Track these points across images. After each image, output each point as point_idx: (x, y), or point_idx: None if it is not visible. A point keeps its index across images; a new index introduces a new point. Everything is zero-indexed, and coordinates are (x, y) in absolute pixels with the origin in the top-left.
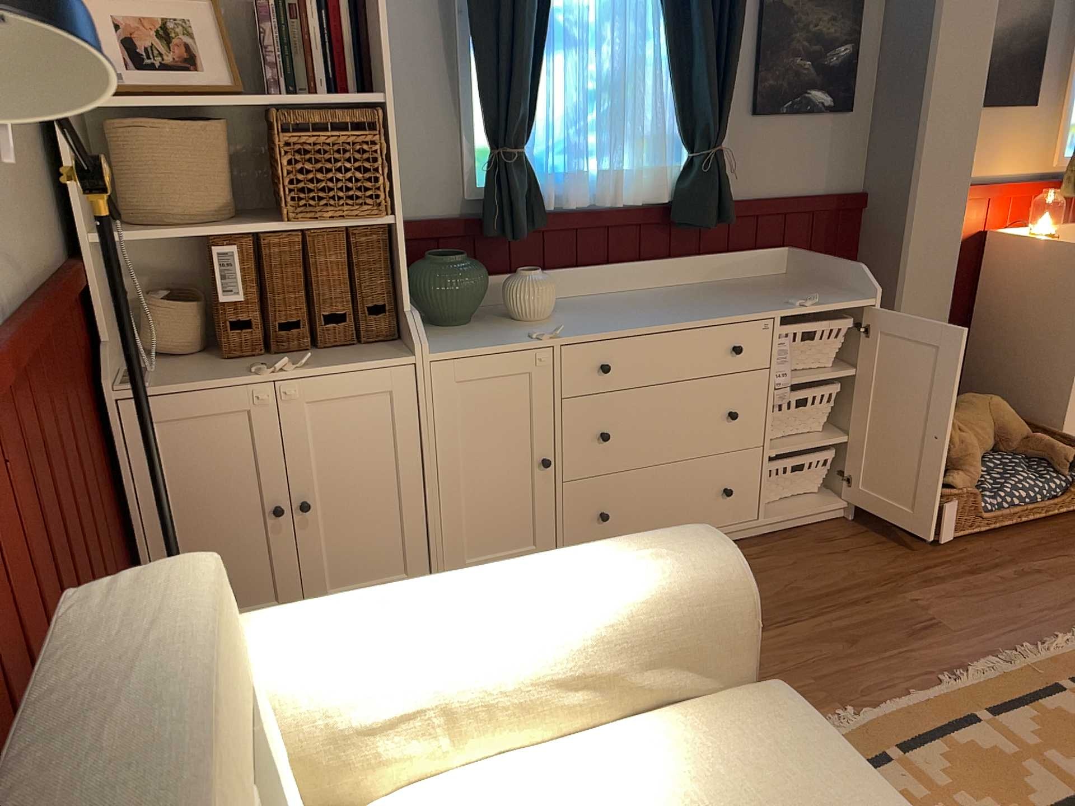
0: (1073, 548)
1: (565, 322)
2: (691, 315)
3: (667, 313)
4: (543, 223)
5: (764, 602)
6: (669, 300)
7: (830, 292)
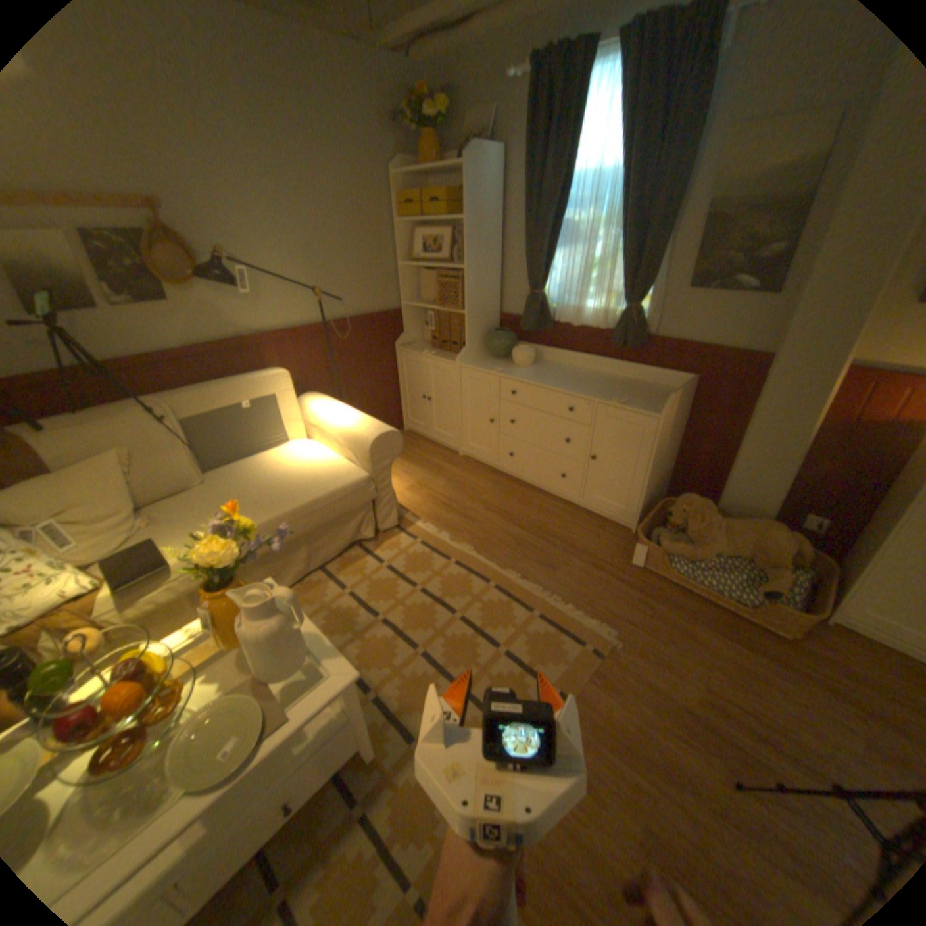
0: (711, 628)
1: (523, 370)
2: (564, 385)
3: (560, 381)
4: (552, 326)
5: (529, 518)
6: (587, 378)
7: (663, 404)
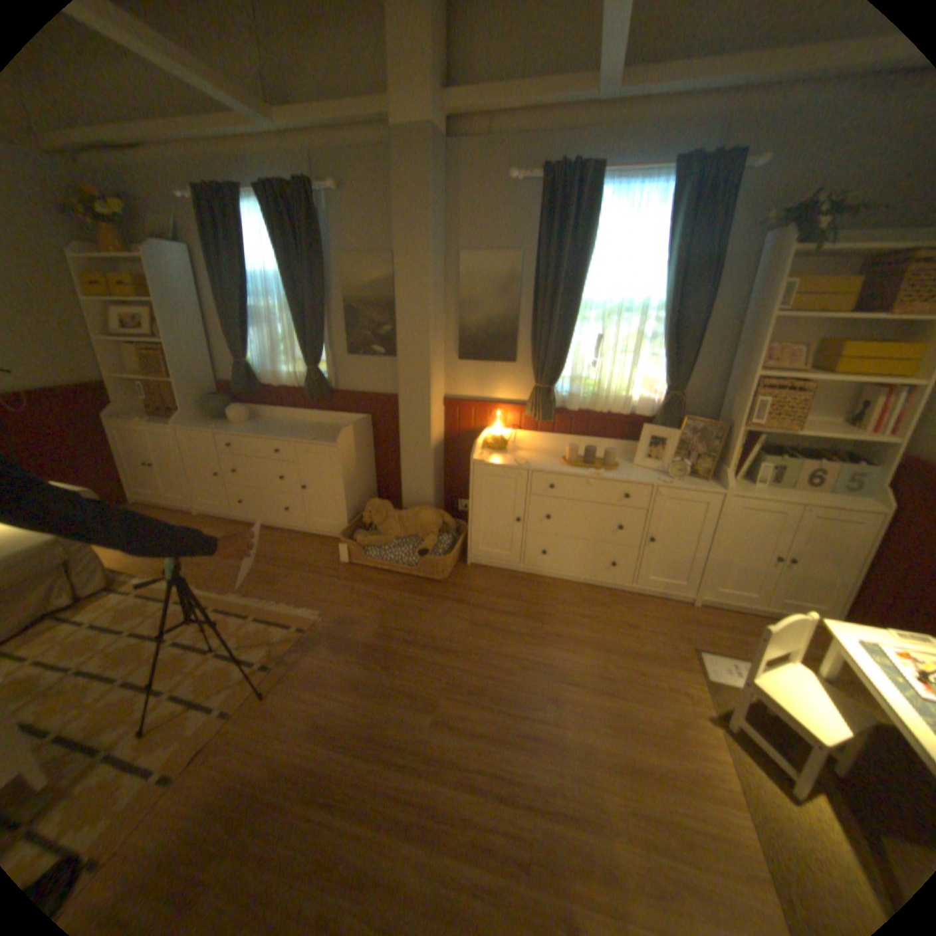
0: (391, 590)
1: (237, 427)
2: (269, 434)
3: (268, 432)
4: (259, 389)
5: (258, 552)
6: (293, 427)
7: (342, 438)
